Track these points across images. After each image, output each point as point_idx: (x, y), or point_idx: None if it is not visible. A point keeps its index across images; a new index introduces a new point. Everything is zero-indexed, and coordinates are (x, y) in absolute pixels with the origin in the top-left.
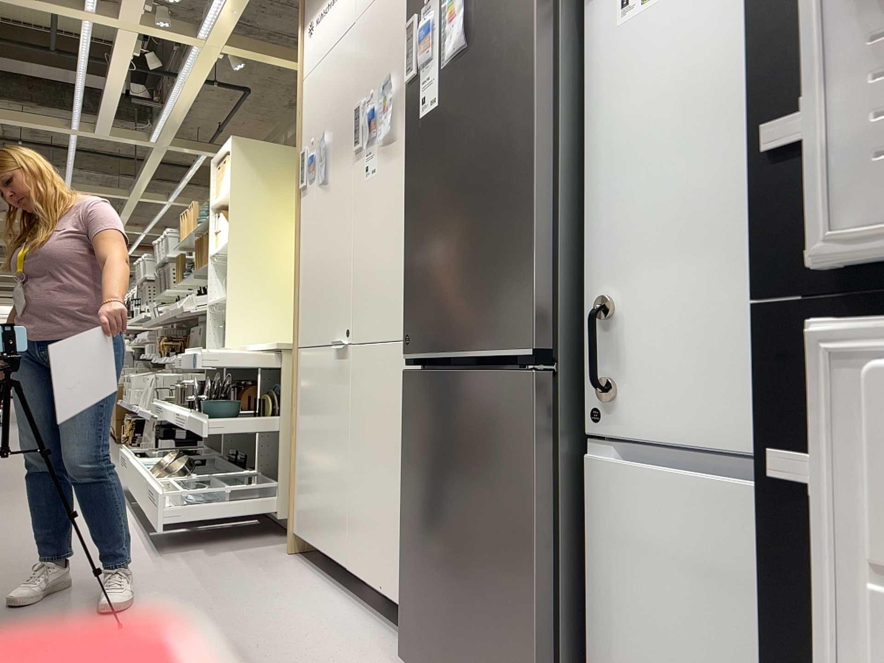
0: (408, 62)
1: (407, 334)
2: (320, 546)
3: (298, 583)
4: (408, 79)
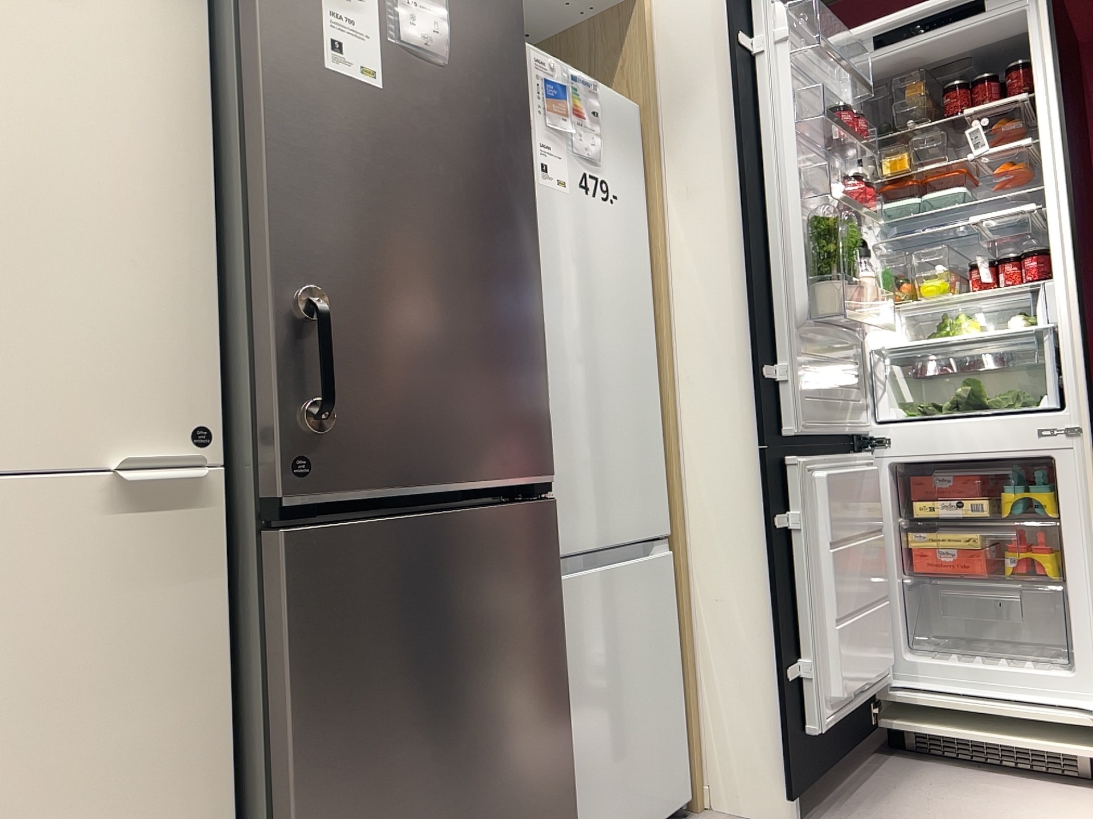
0: None
1: (294, 455)
2: None
3: None
4: None
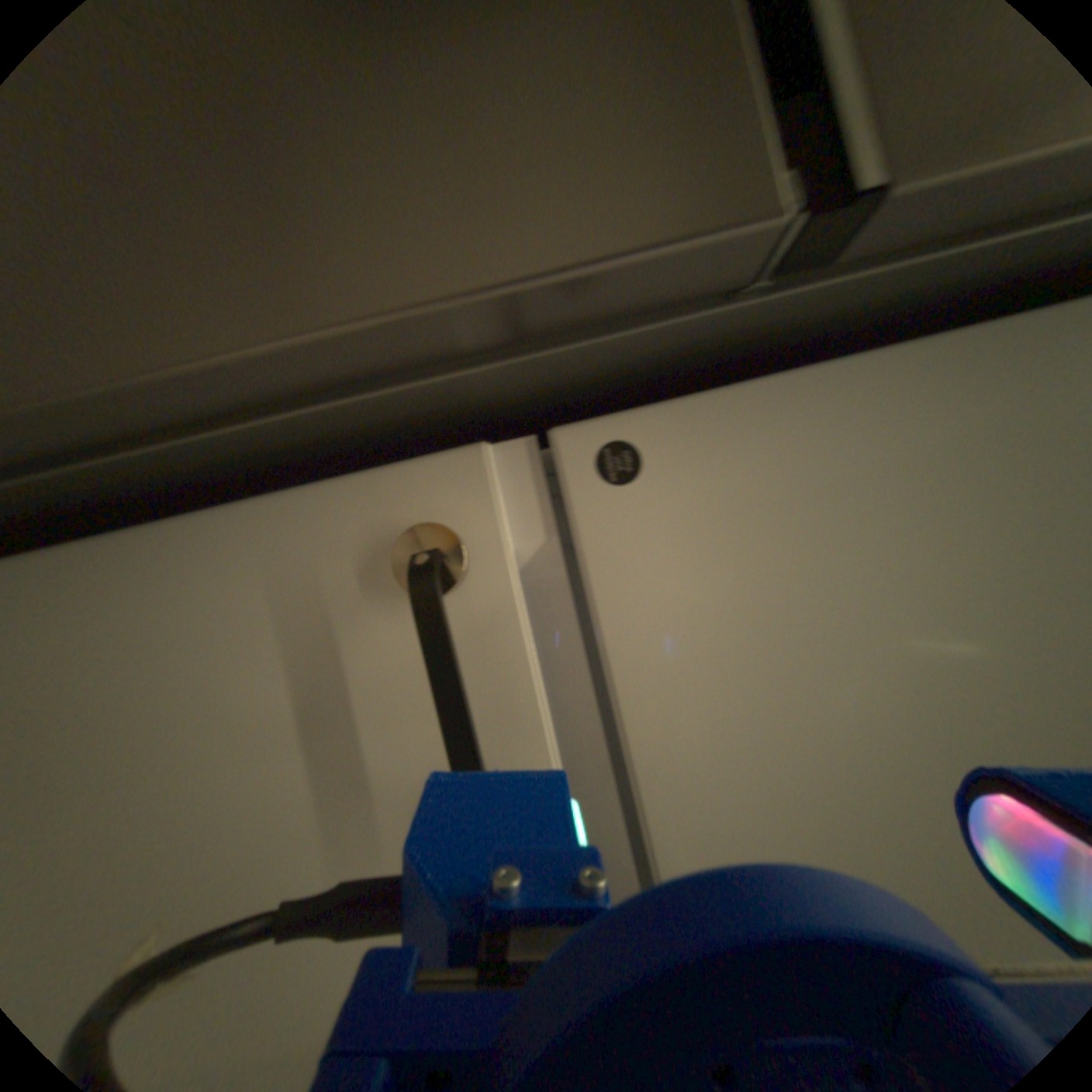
0: None
1: None
2: None
3: None
4: None
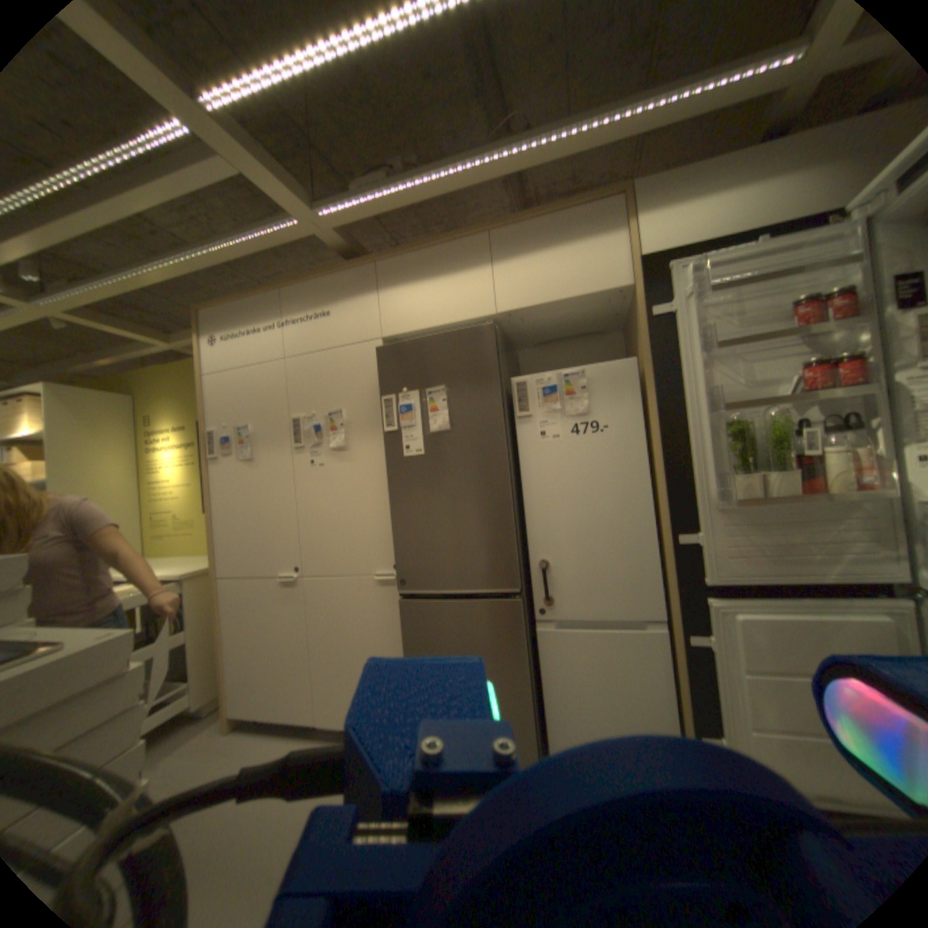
0: (387, 420)
1: (402, 578)
2: (272, 719)
3: (266, 753)
4: (388, 430)
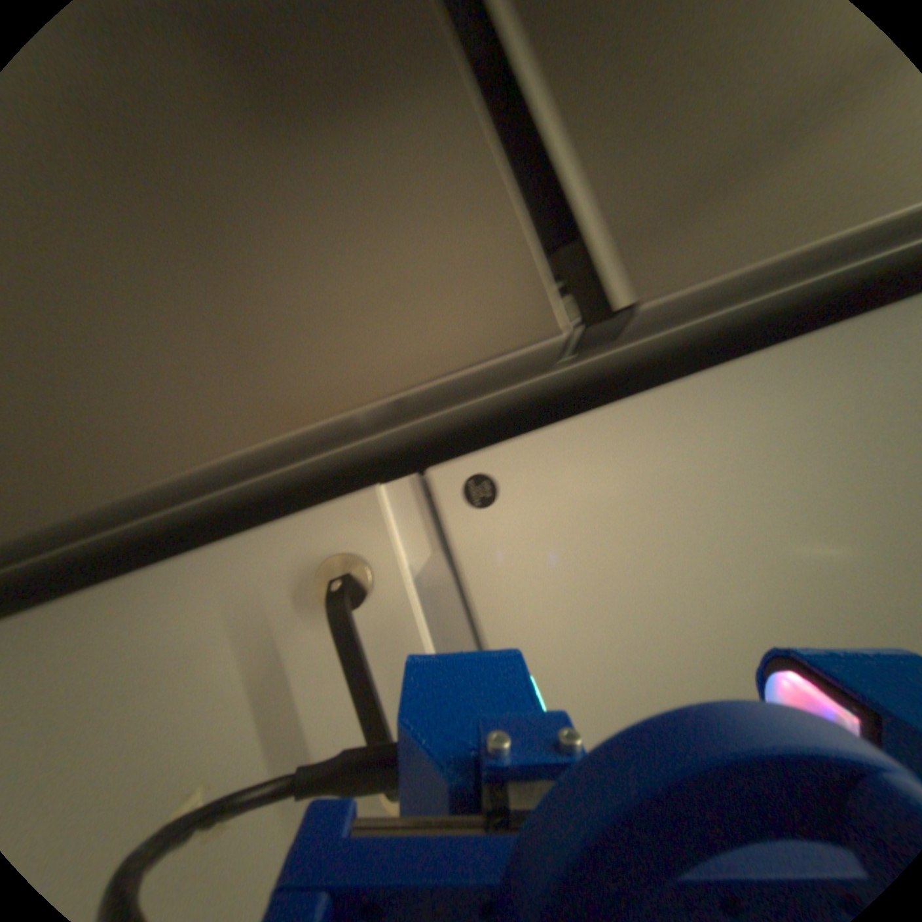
0: None
1: None
2: None
3: None
4: None
